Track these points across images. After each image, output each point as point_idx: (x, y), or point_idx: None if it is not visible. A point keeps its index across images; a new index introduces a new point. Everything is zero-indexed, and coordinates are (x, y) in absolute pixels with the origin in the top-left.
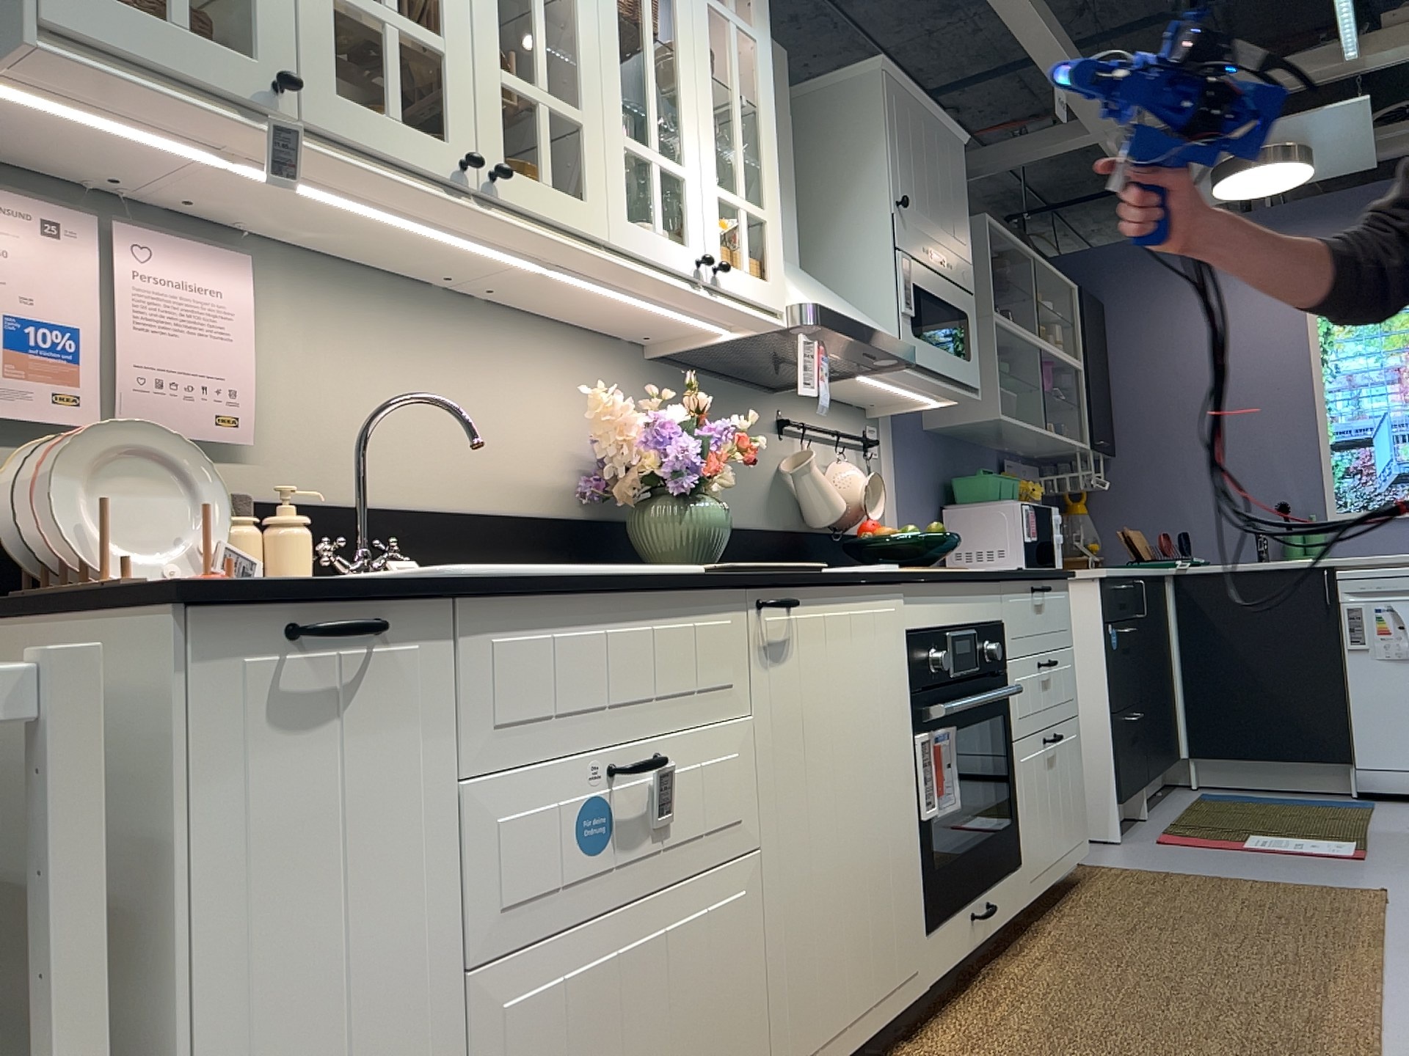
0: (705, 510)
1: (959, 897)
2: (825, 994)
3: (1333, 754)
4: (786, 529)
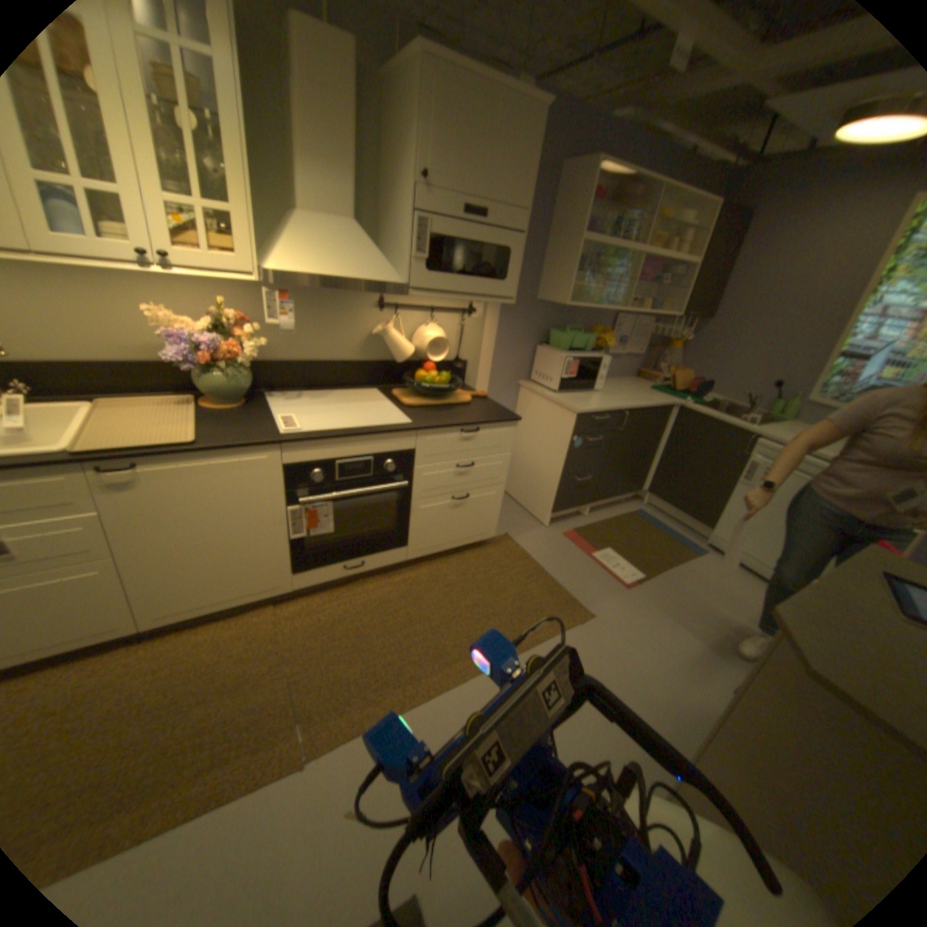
0: (220, 377)
1: (330, 562)
2: (185, 598)
3: (708, 524)
4: (376, 360)
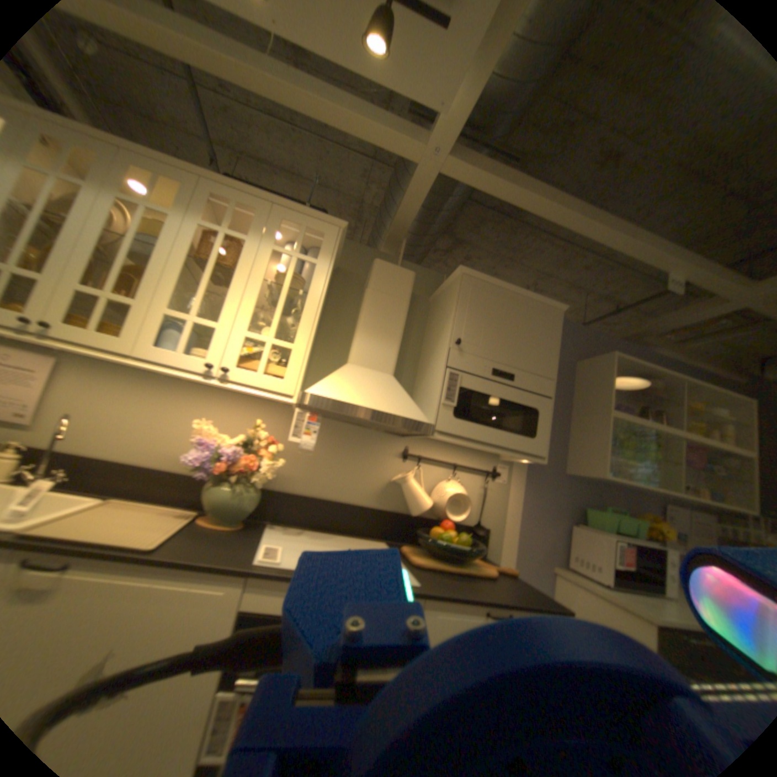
0: (224, 492)
1: None
2: None
3: None
4: (388, 511)
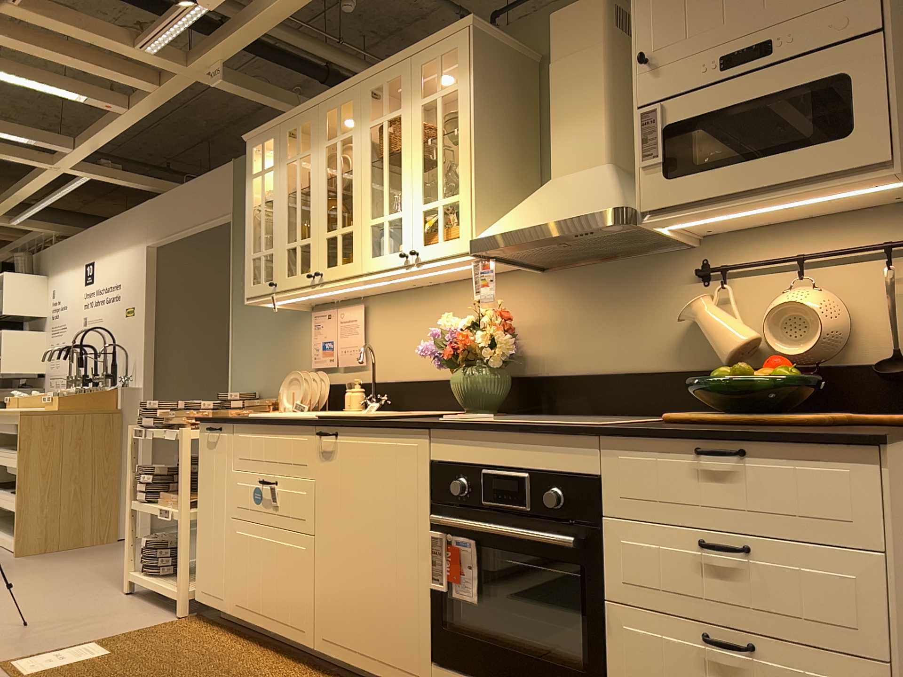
0: (463, 376)
1: (476, 669)
2: (343, 624)
3: None
4: (700, 368)
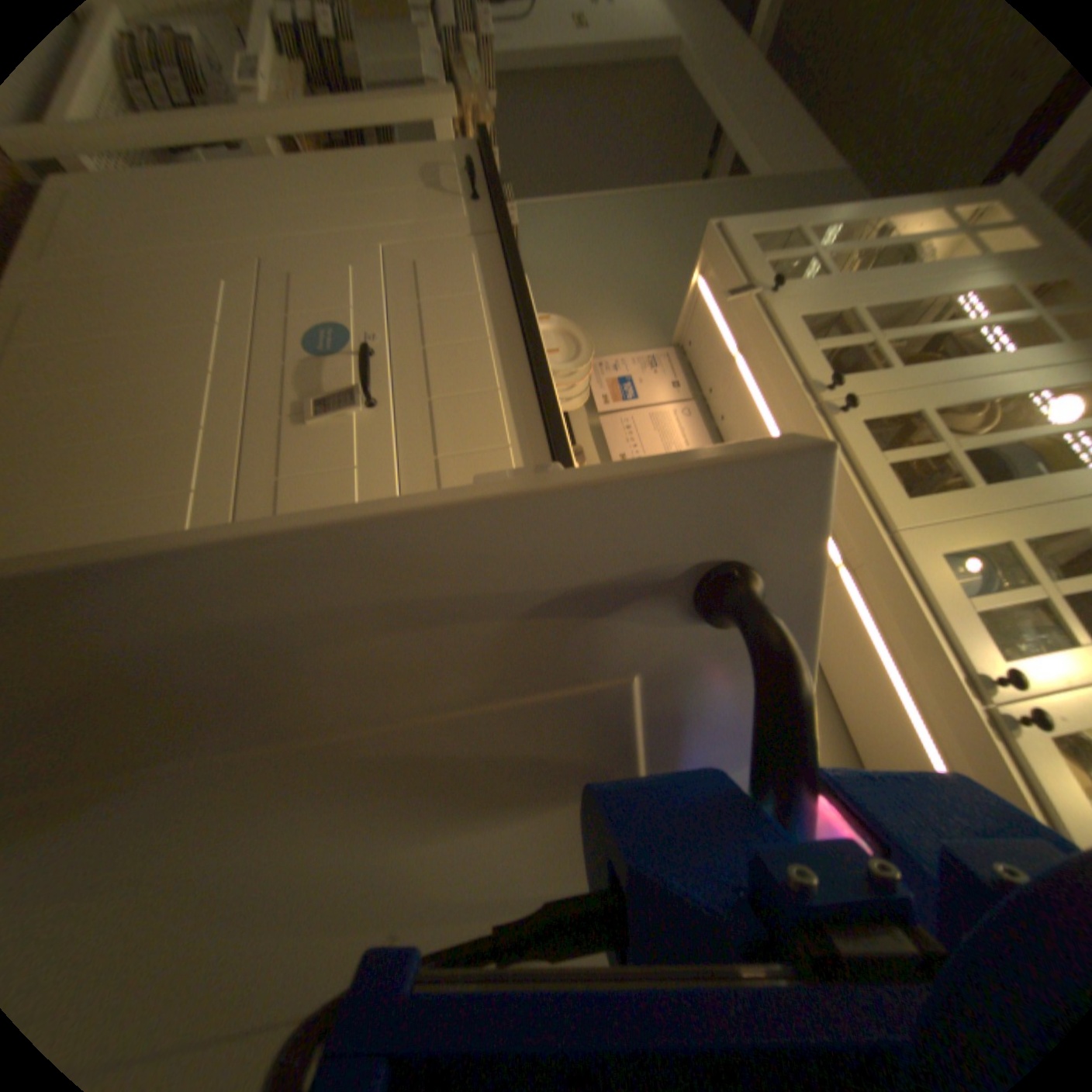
0: None
1: None
2: None
3: None
4: None
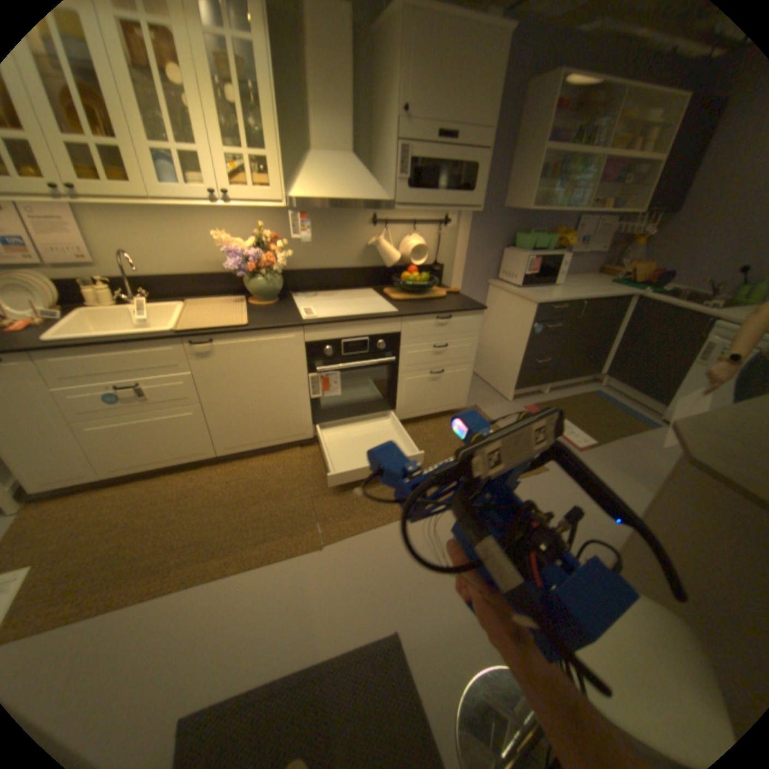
0: (261, 282)
1: (338, 418)
2: (244, 437)
3: (662, 401)
4: (371, 267)
